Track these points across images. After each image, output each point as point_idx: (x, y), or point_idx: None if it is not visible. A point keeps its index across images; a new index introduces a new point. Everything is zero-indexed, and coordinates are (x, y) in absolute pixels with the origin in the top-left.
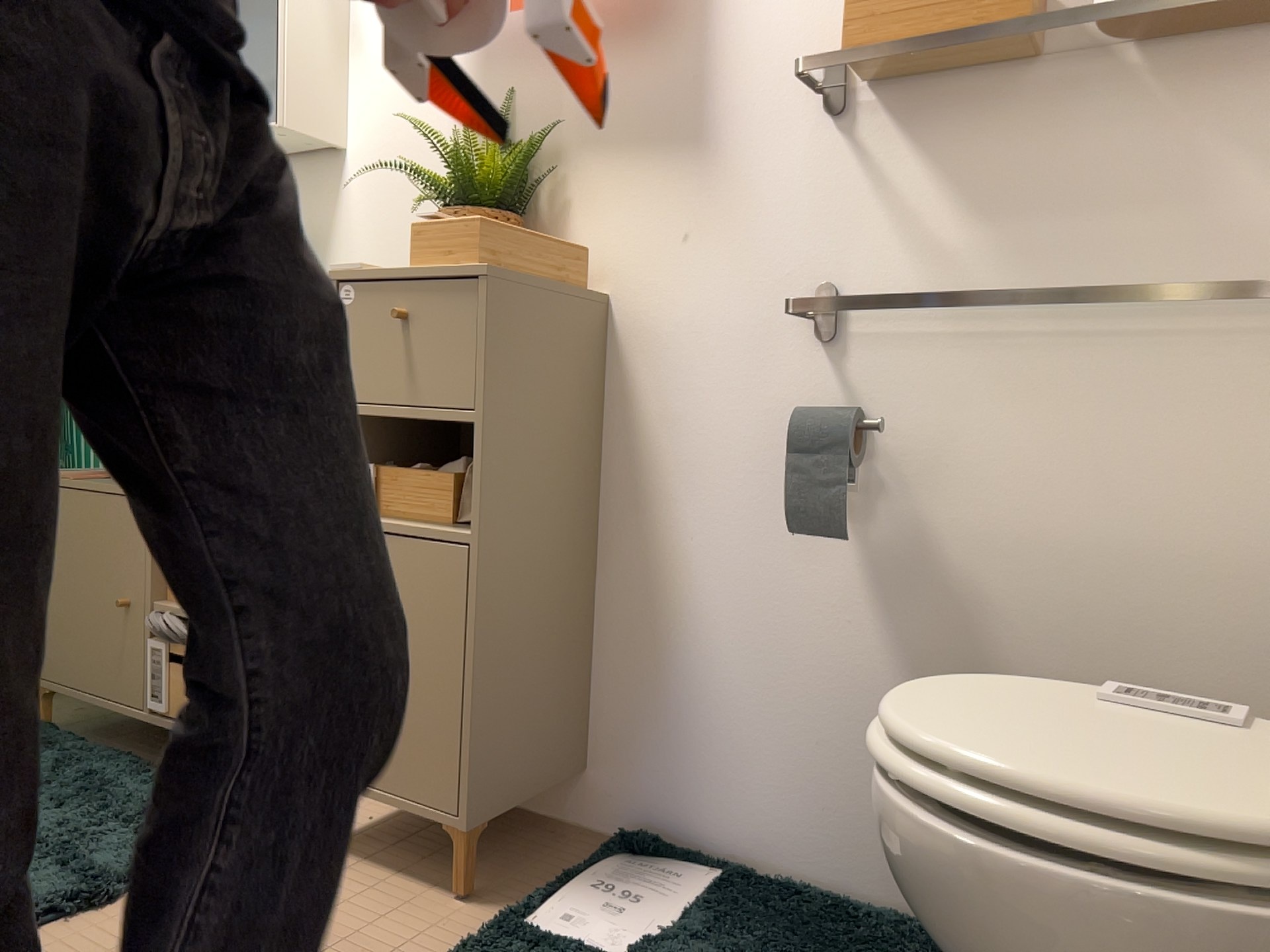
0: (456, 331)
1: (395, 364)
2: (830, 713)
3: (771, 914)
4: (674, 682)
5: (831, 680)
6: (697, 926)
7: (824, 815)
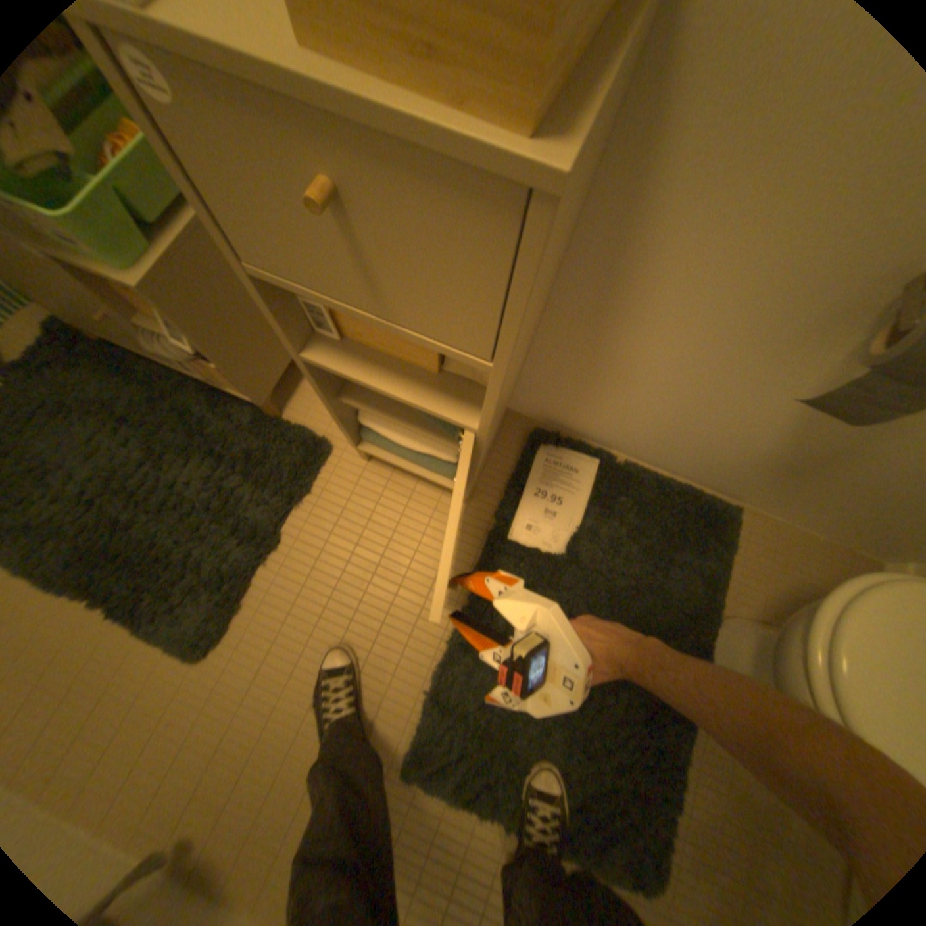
0: (468, 257)
1: (339, 254)
2: (714, 426)
3: (633, 504)
4: (598, 381)
5: (729, 417)
6: (597, 523)
7: (673, 450)
